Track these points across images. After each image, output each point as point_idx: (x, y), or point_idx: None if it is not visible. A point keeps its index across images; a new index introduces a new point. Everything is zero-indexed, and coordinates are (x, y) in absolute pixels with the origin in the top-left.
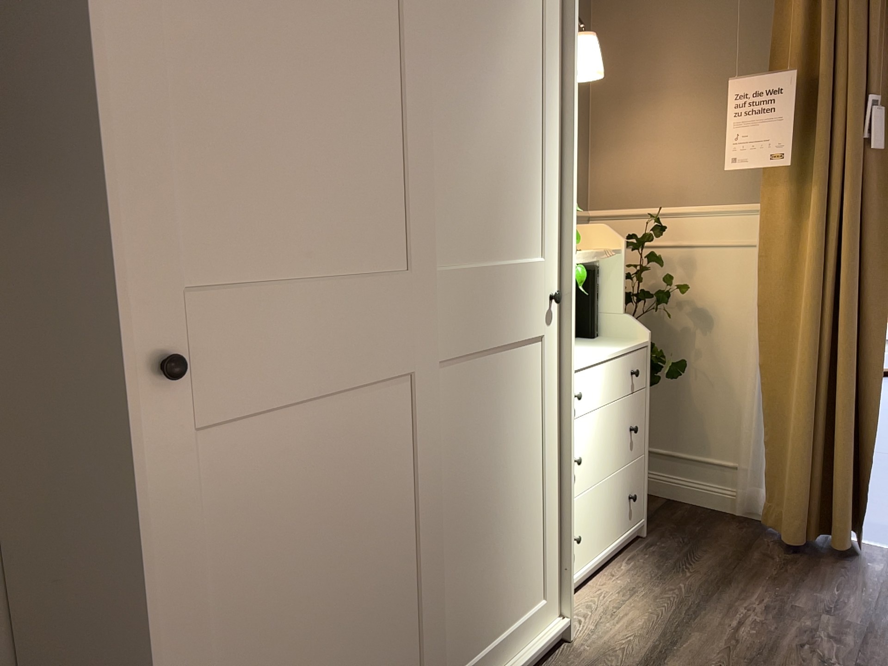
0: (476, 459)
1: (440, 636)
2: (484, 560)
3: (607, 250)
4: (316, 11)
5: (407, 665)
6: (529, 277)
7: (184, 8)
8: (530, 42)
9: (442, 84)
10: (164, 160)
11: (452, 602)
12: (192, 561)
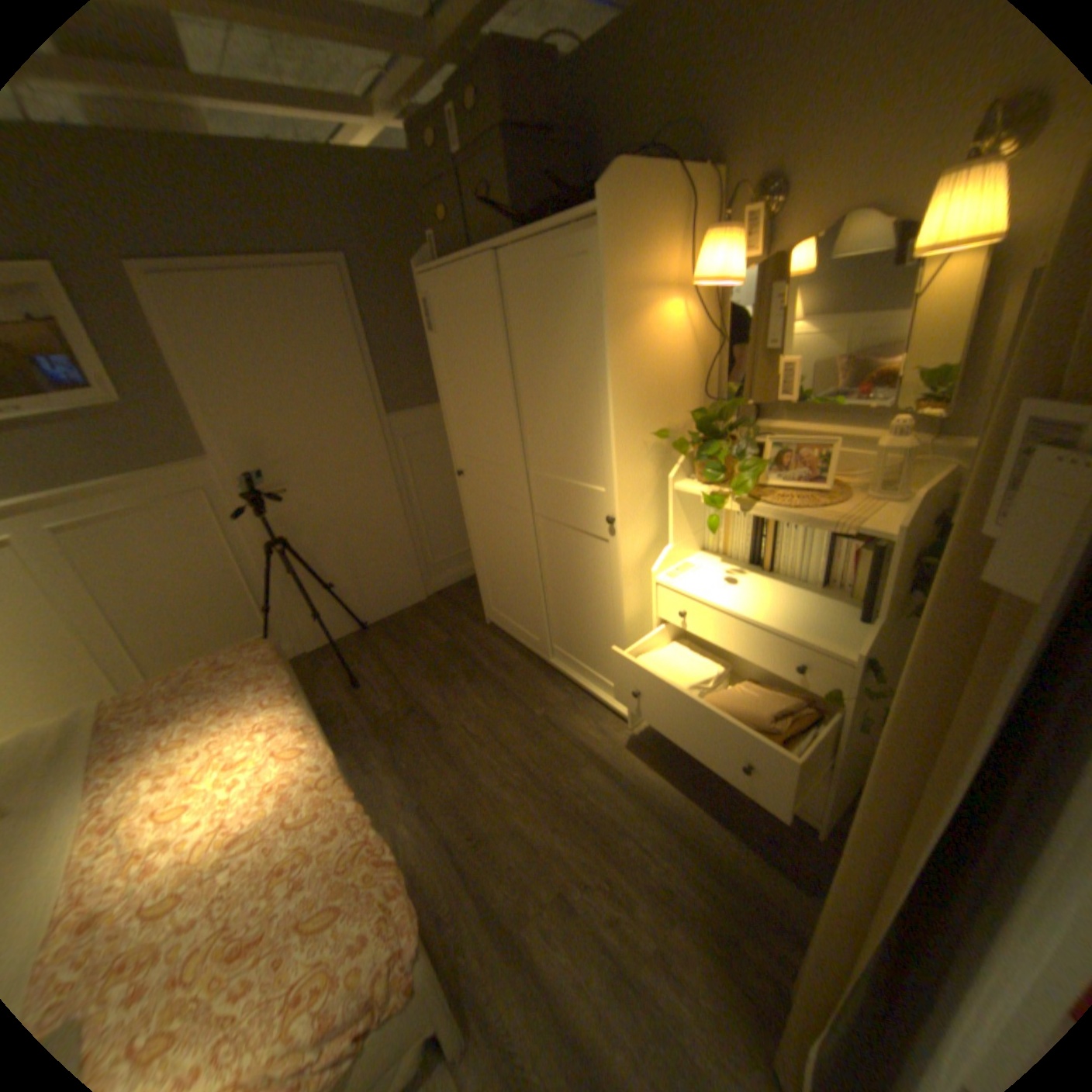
0: (563, 574)
1: (548, 626)
2: (571, 623)
3: (886, 527)
4: (471, 370)
5: (531, 617)
6: (589, 499)
7: (449, 381)
8: (580, 337)
9: (525, 383)
10: (452, 423)
11: (555, 621)
12: (472, 525)
